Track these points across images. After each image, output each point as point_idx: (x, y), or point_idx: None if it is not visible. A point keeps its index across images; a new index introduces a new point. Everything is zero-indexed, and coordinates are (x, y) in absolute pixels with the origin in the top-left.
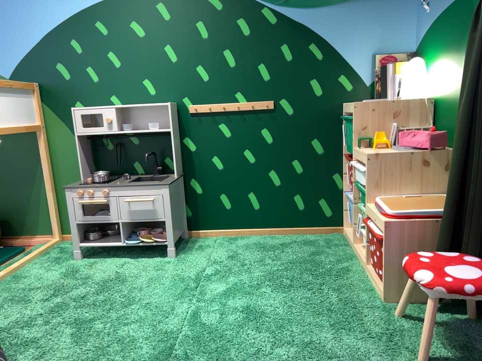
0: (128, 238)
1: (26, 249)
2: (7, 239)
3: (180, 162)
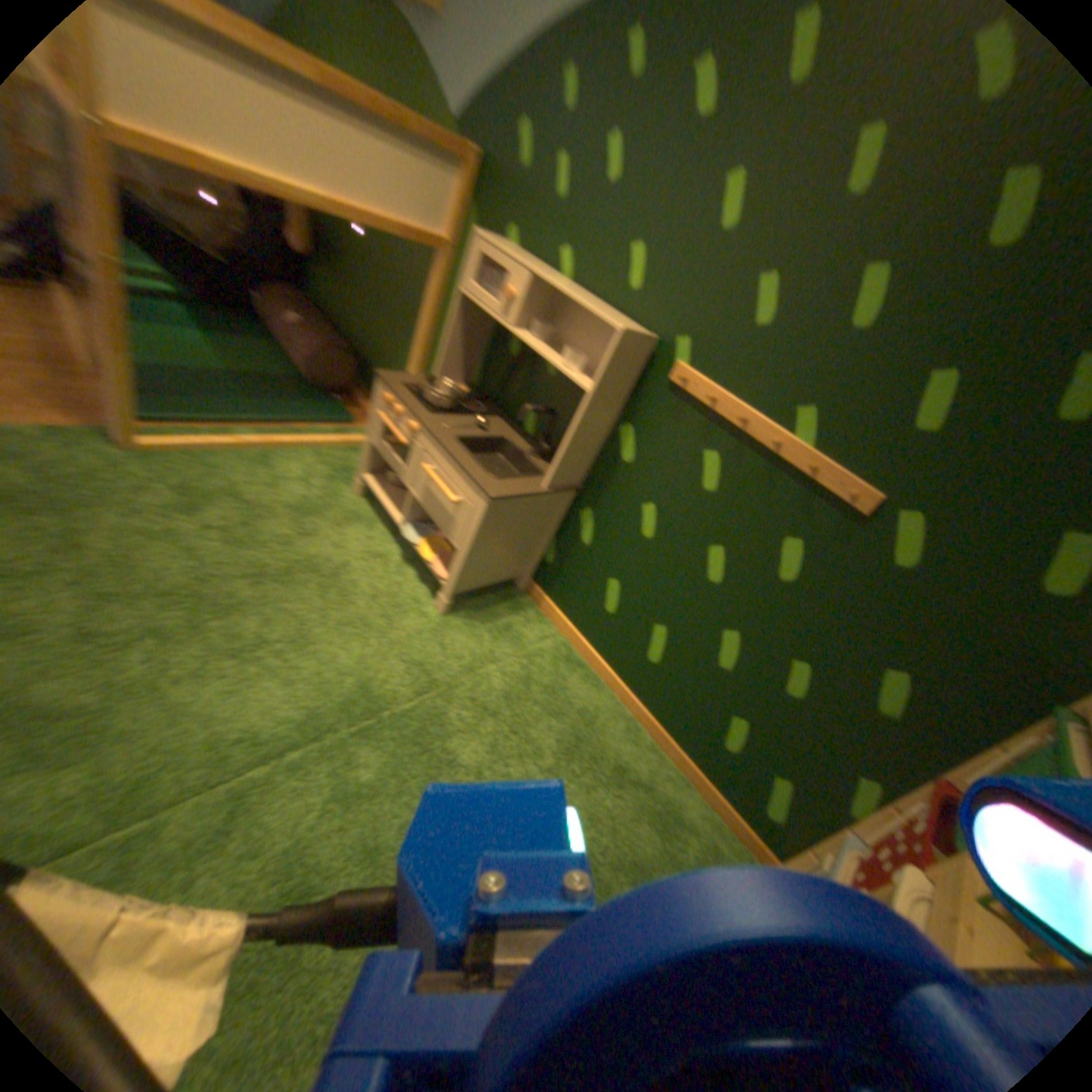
0: (426, 524)
1: (362, 425)
2: (365, 394)
3: (593, 465)
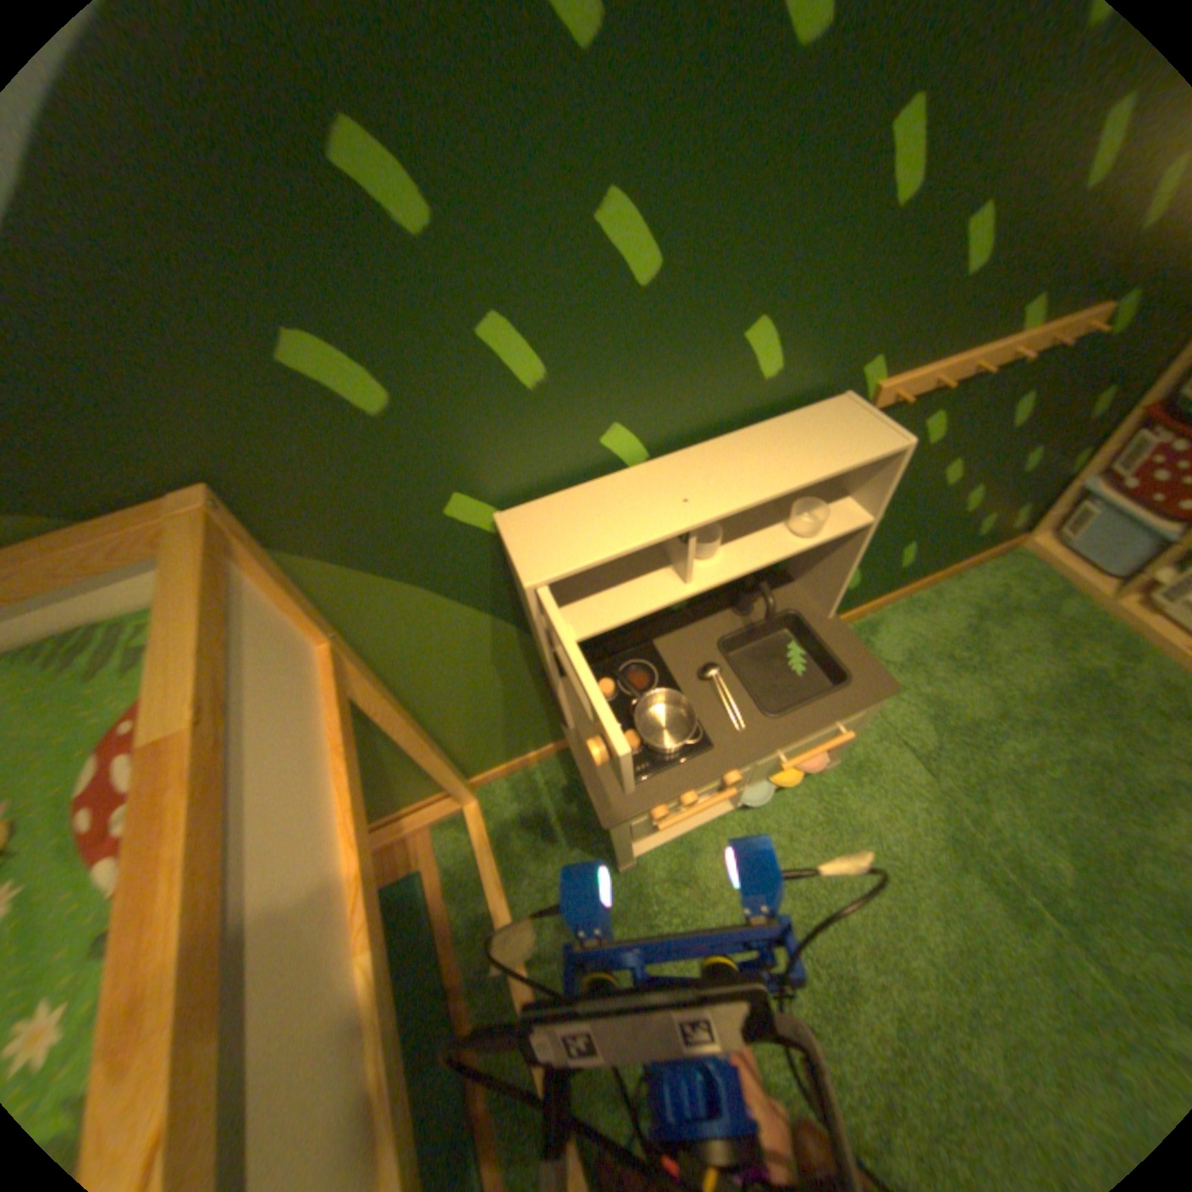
0: None
1: (412, 861)
2: None
3: None
